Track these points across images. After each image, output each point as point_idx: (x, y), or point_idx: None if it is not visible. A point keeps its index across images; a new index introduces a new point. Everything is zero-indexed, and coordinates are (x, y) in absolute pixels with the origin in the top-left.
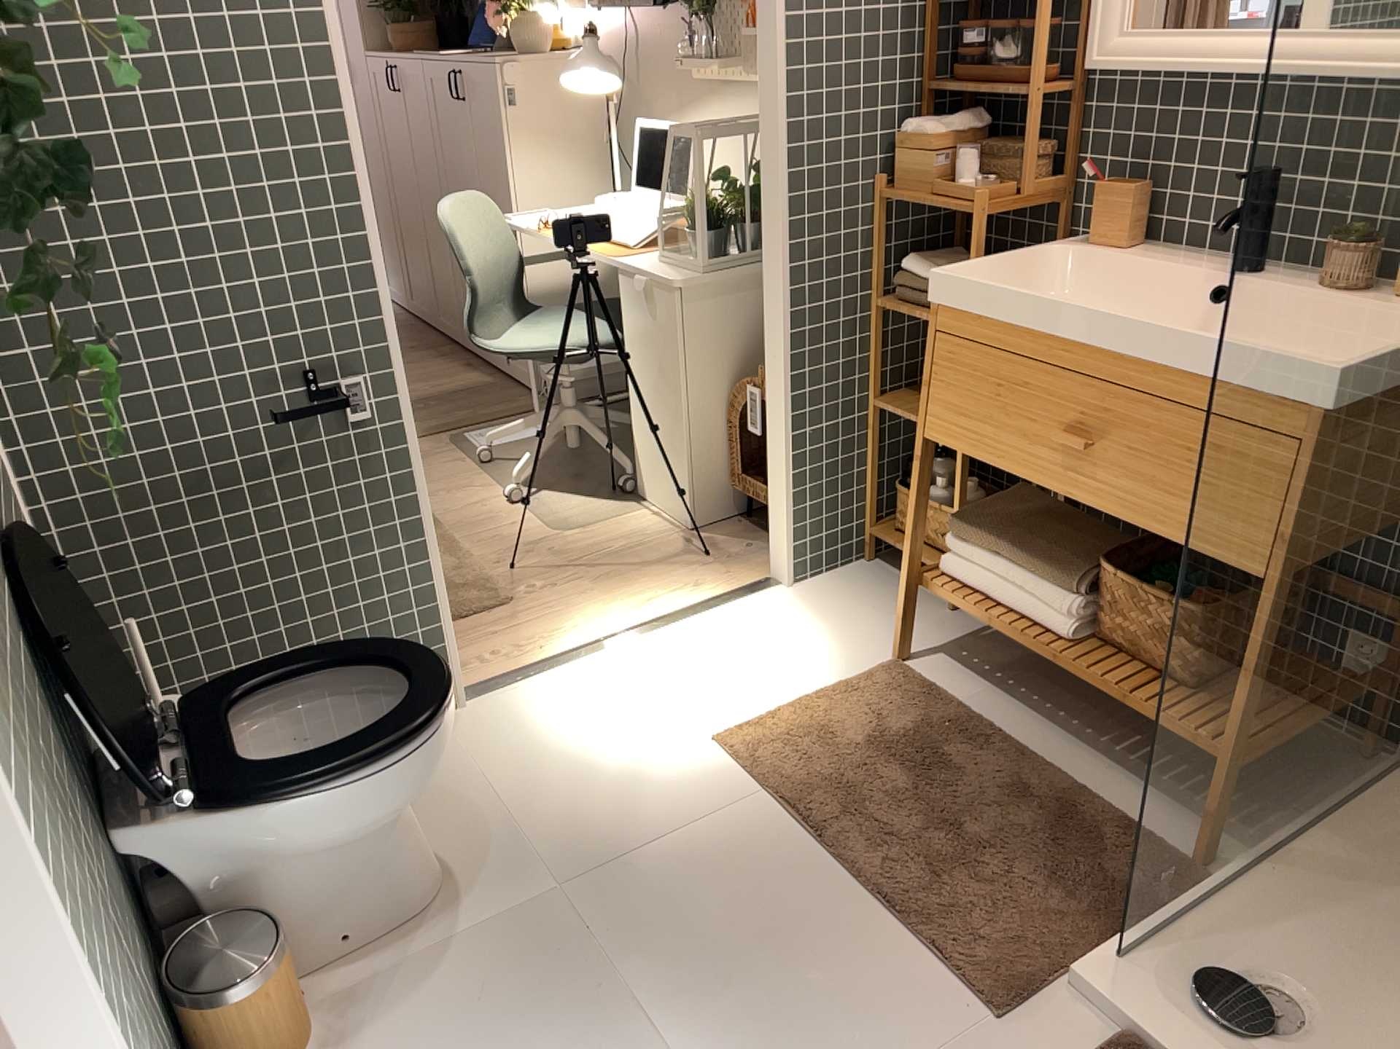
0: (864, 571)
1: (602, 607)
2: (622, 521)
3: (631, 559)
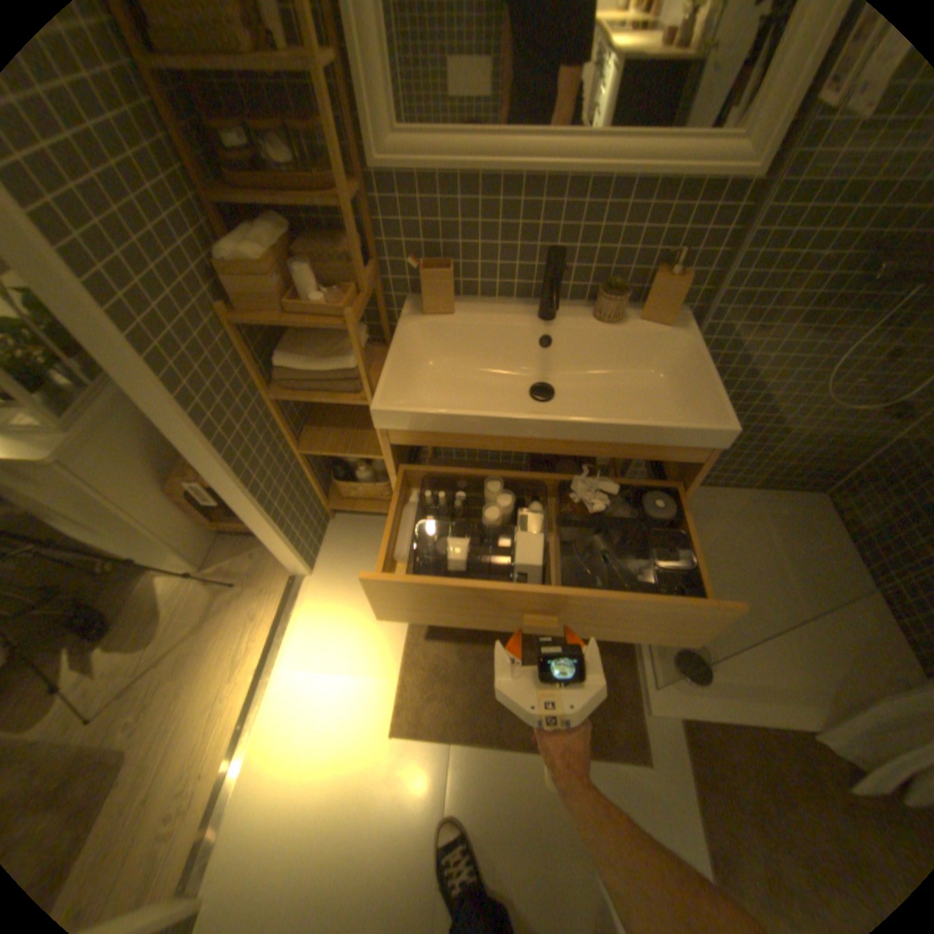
0: (339, 528)
1: (206, 696)
2: (136, 601)
3: (181, 632)
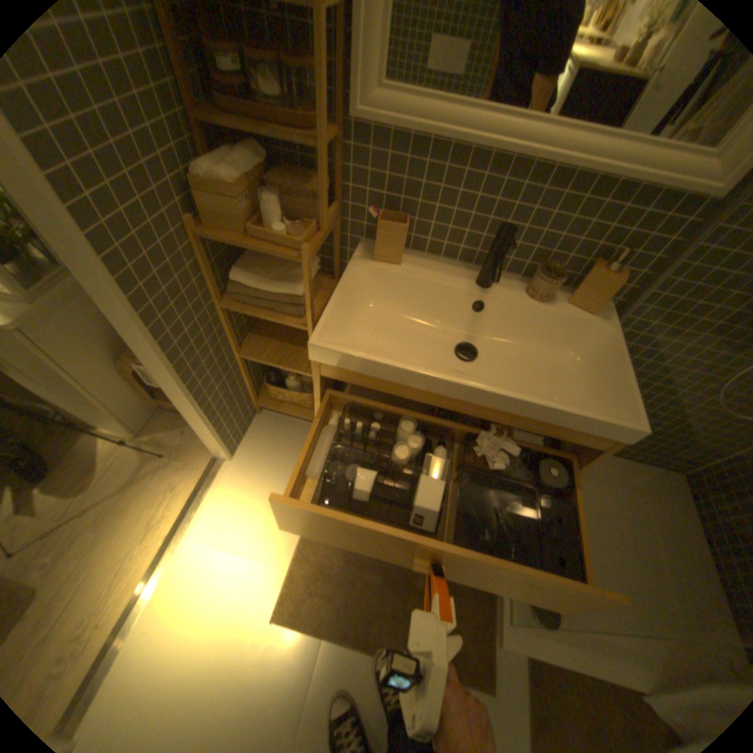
0: (262, 423)
1: (118, 553)
2: (76, 454)
3: (108, 490)
